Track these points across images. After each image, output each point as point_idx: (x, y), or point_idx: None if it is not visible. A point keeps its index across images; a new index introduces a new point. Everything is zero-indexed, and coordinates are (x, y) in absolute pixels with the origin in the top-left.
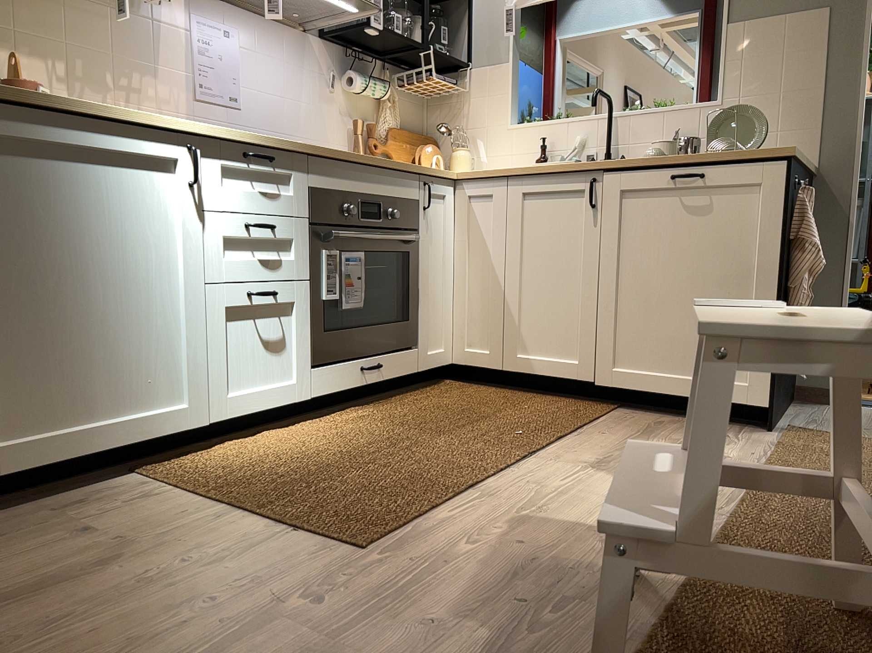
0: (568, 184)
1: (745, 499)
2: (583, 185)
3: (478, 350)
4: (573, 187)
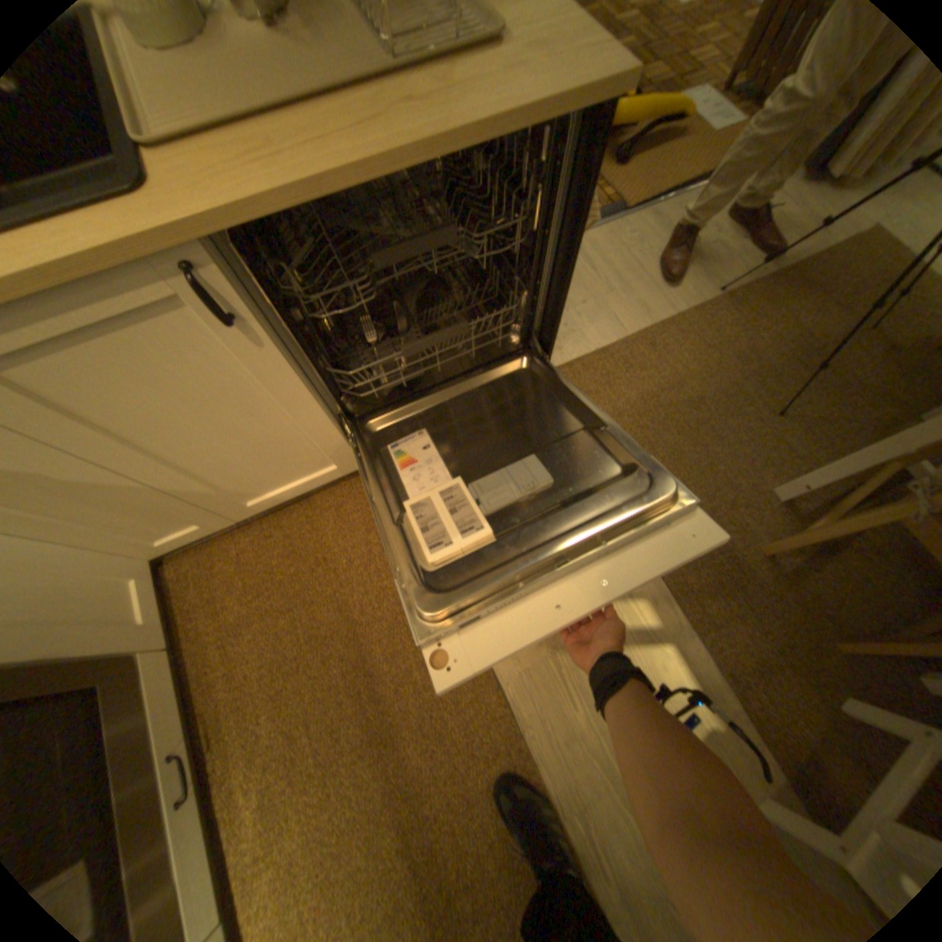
0: (106, 300)
1: (672, 590)
2: (158, 285)
3: (173, 536)
4: (130, 298)
